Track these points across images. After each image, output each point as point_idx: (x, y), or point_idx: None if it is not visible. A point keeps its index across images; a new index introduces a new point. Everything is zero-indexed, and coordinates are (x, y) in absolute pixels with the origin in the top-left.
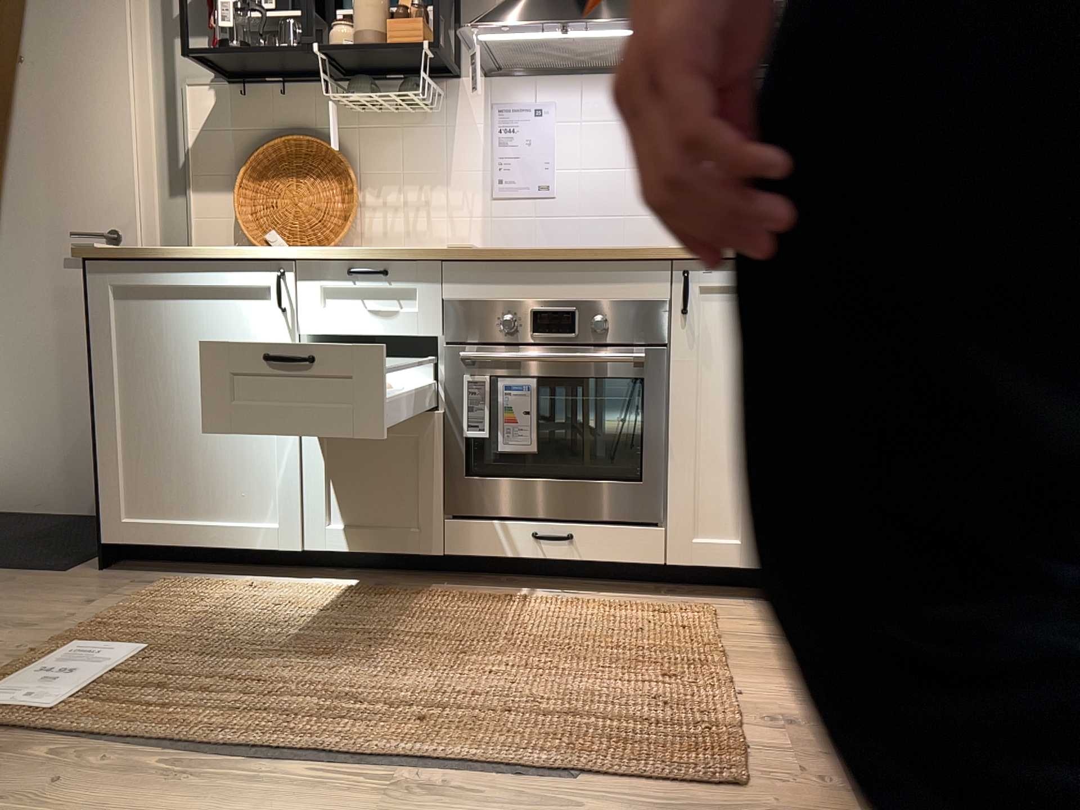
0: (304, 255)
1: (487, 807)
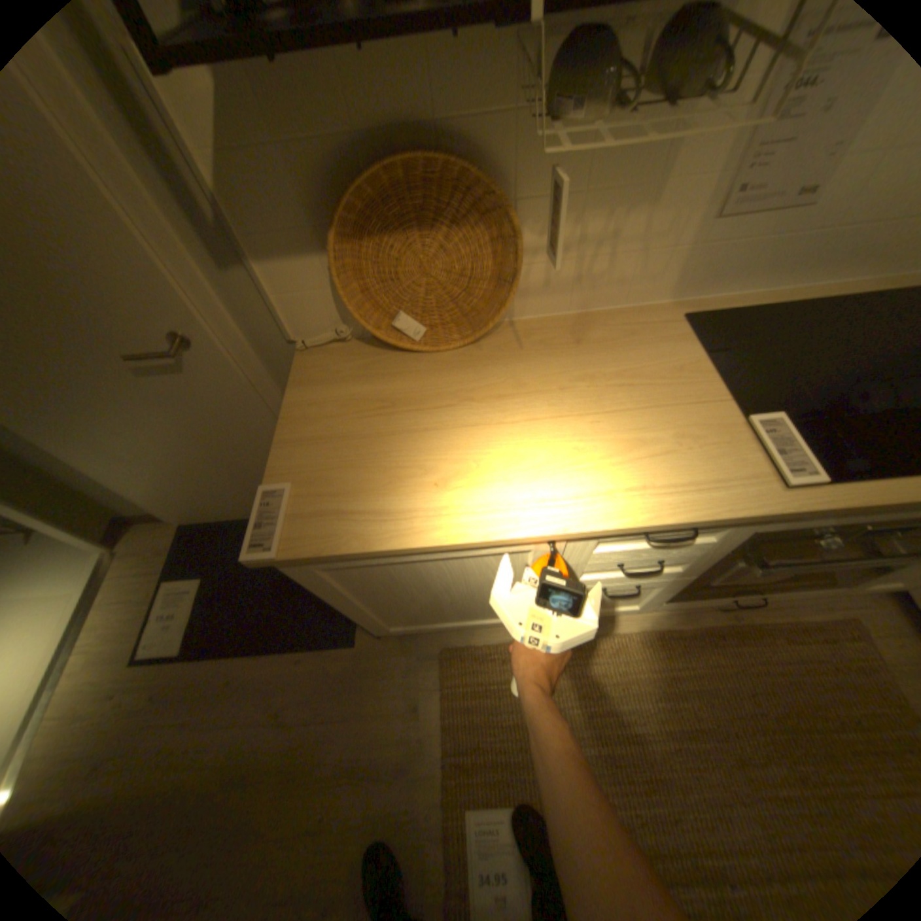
0: (592, 534)
1: None
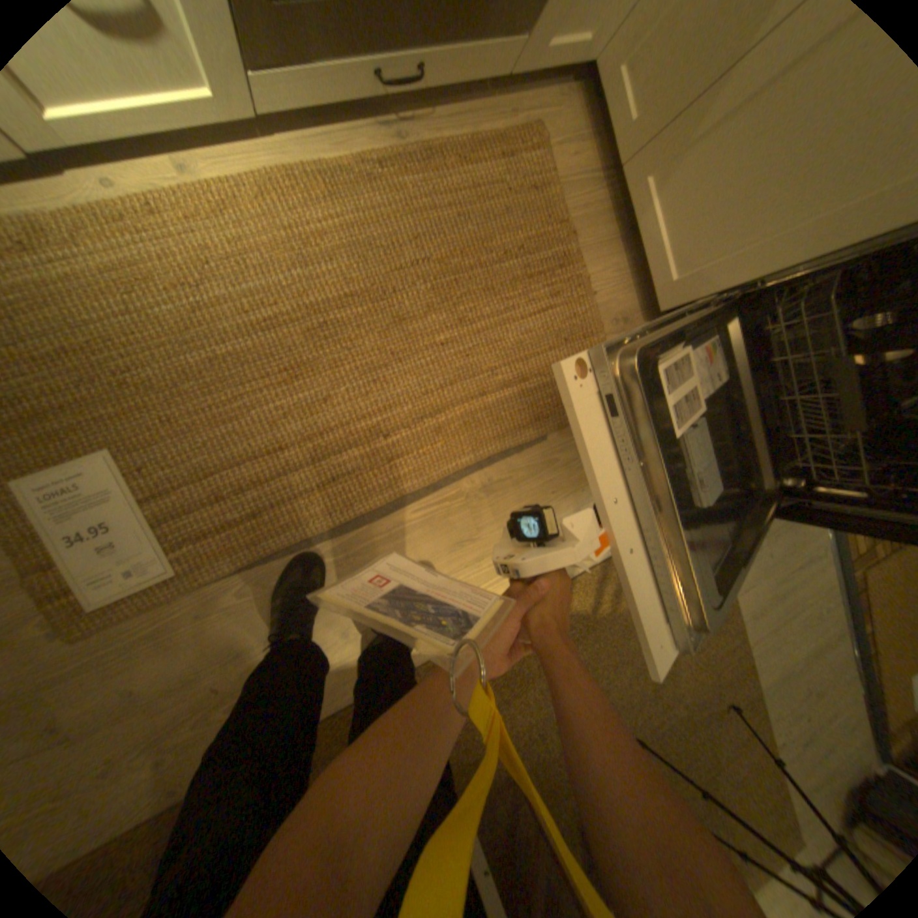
0: None
1: (510, 480)
